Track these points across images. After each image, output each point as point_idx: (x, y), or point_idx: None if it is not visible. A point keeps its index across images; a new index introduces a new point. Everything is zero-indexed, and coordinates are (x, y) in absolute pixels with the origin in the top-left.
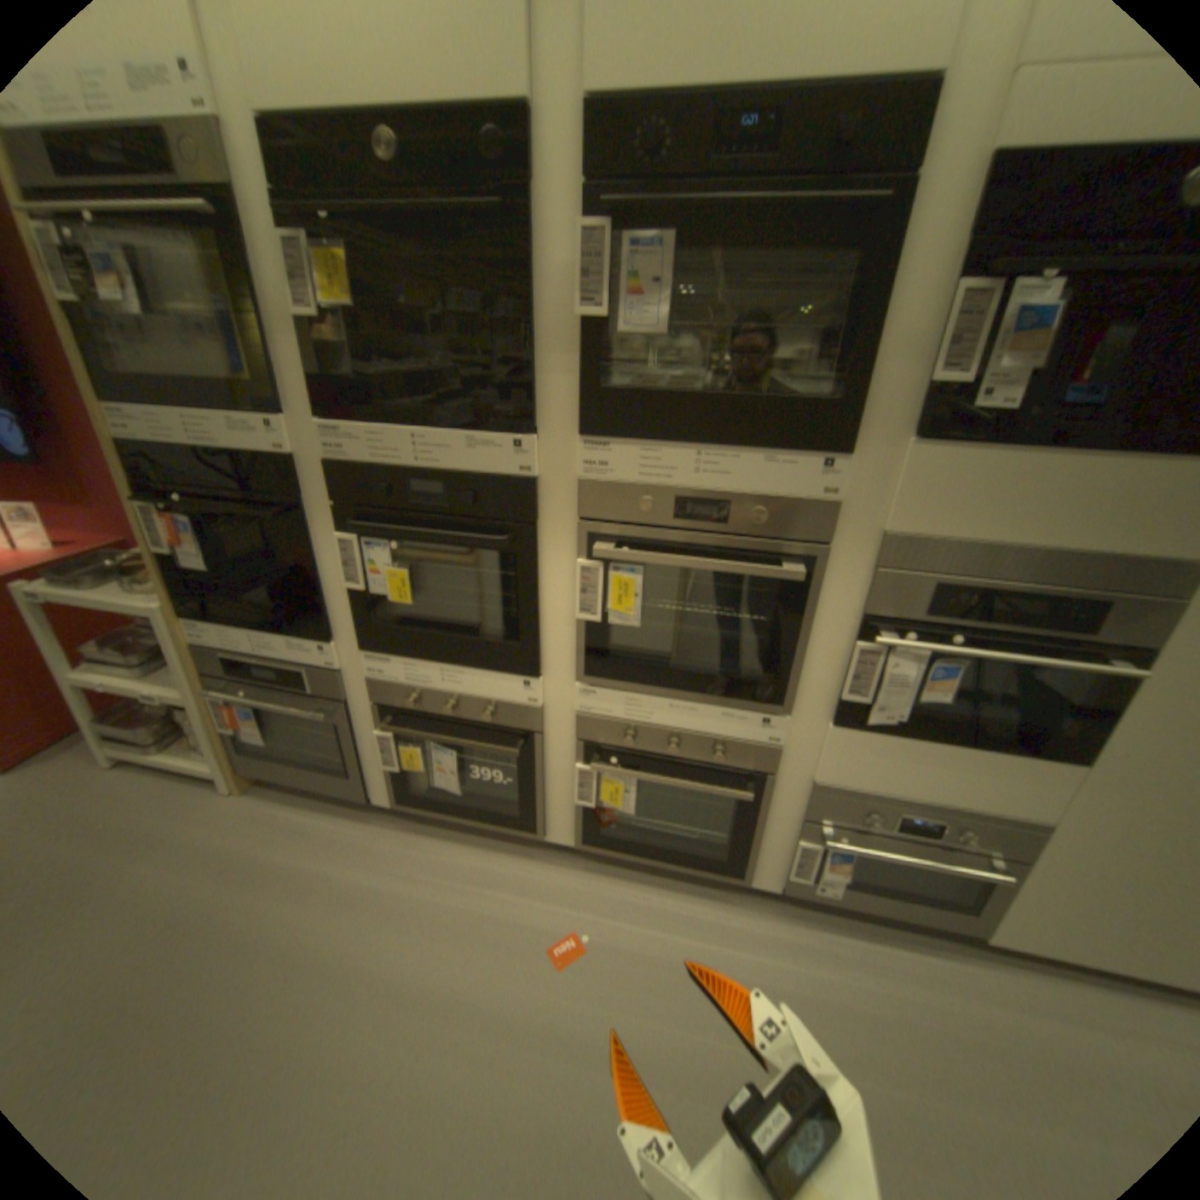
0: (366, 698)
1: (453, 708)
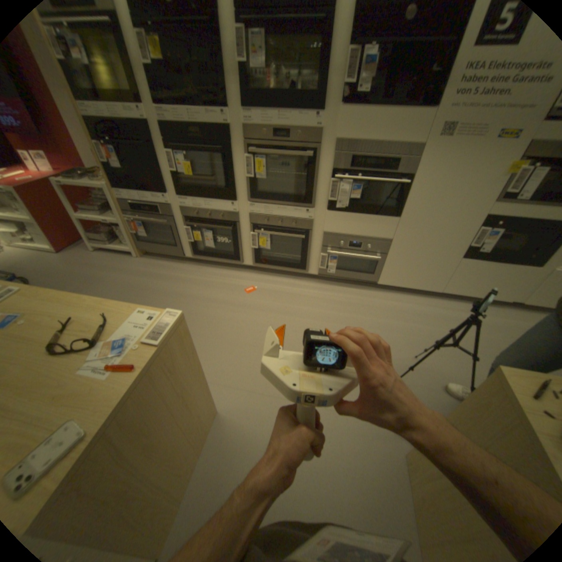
0: (180, 215)
1: (209, 215)
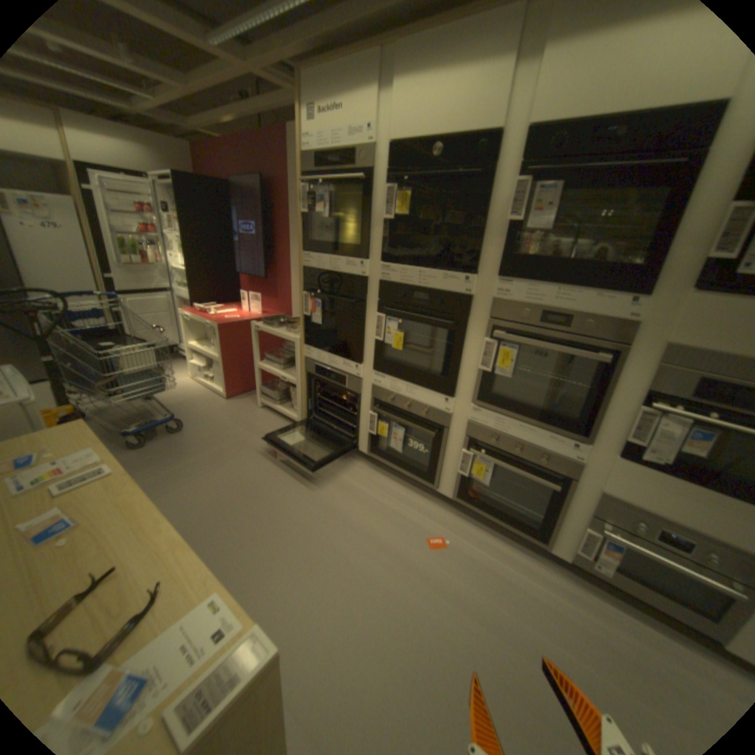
0: (370, 395)
1: (408, 406)
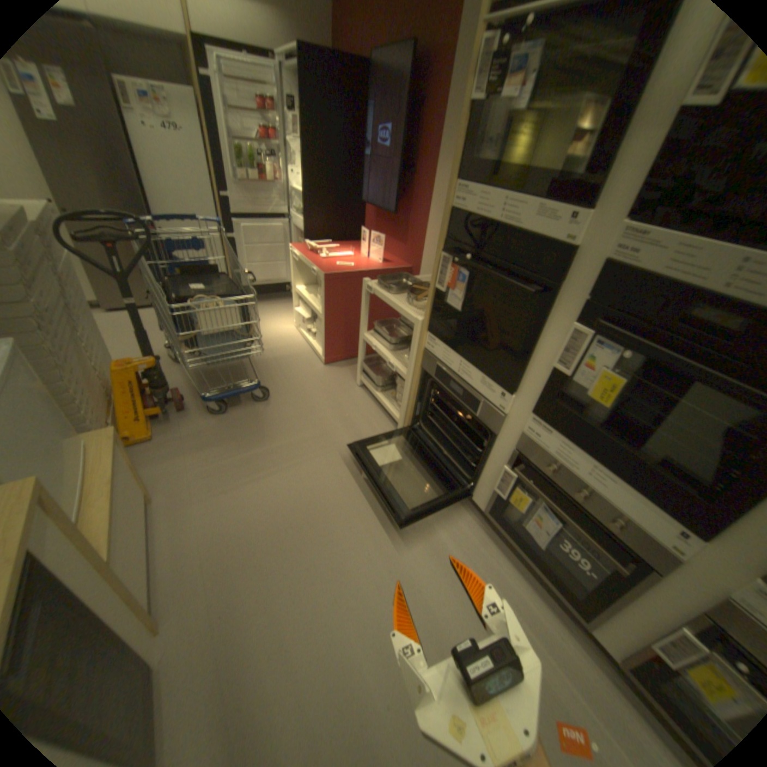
0: (515, 441)
1: (588, 498)
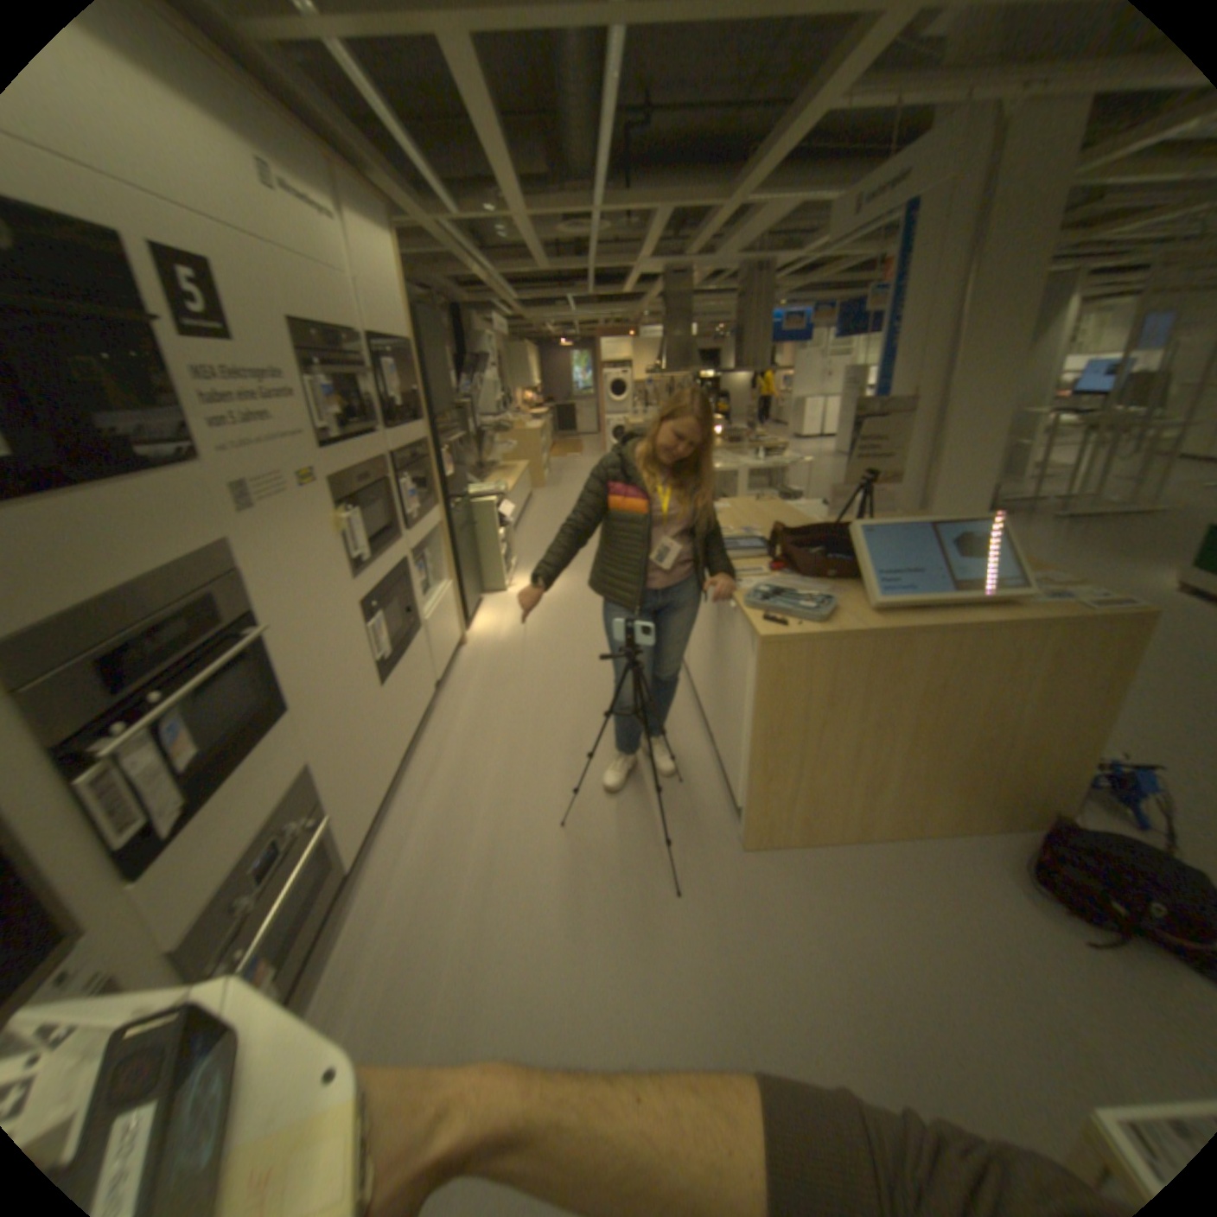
0: None
1: None
